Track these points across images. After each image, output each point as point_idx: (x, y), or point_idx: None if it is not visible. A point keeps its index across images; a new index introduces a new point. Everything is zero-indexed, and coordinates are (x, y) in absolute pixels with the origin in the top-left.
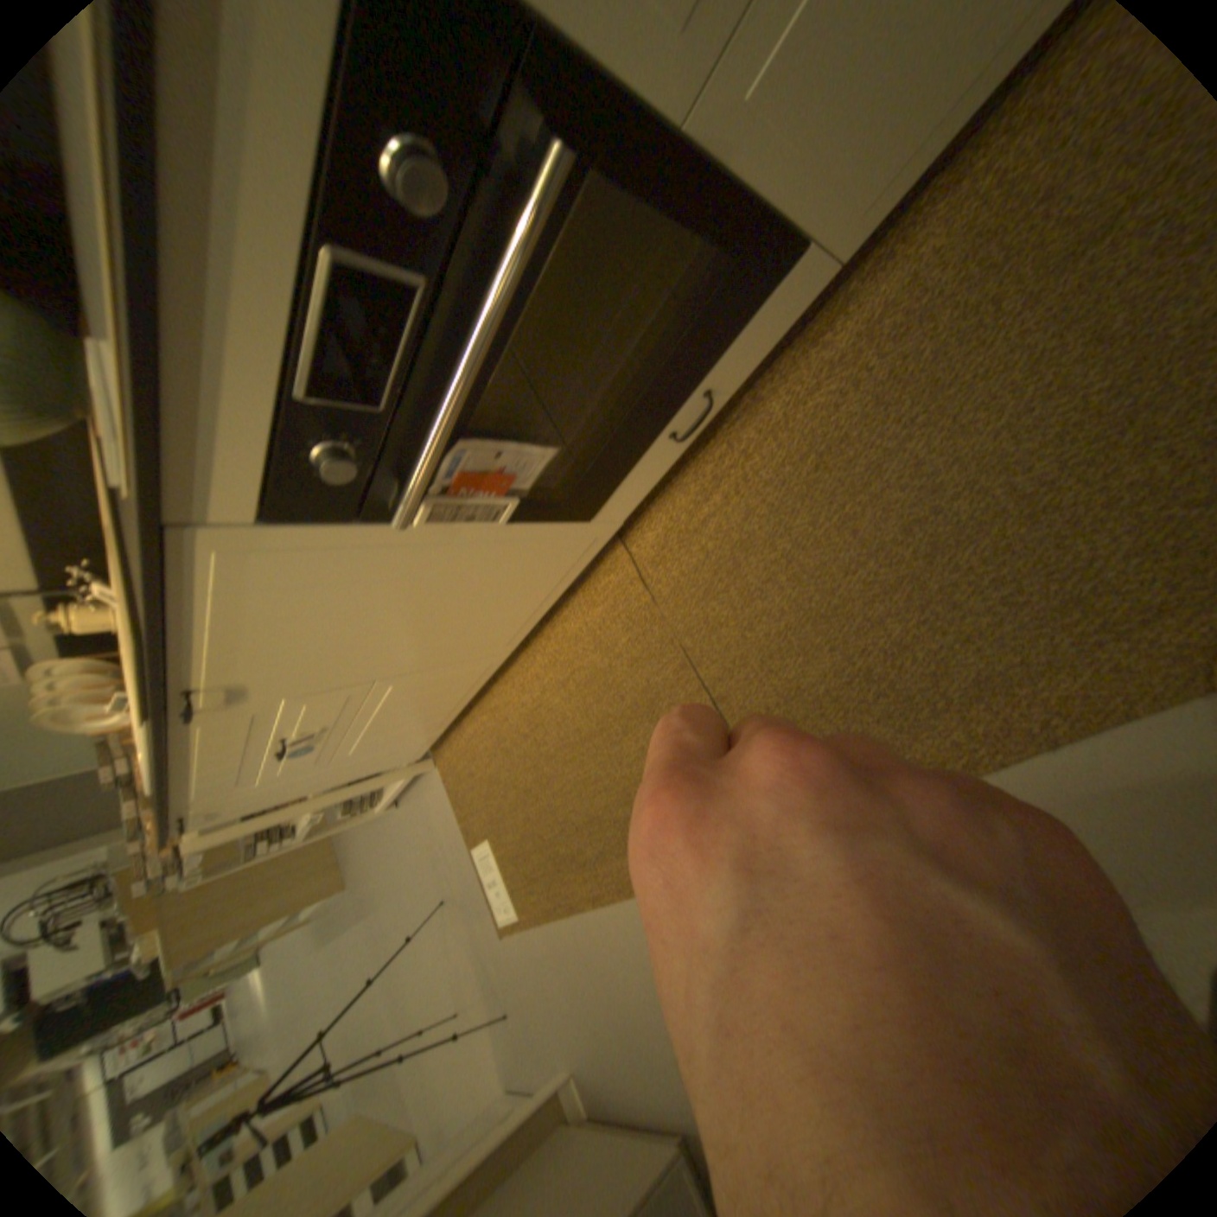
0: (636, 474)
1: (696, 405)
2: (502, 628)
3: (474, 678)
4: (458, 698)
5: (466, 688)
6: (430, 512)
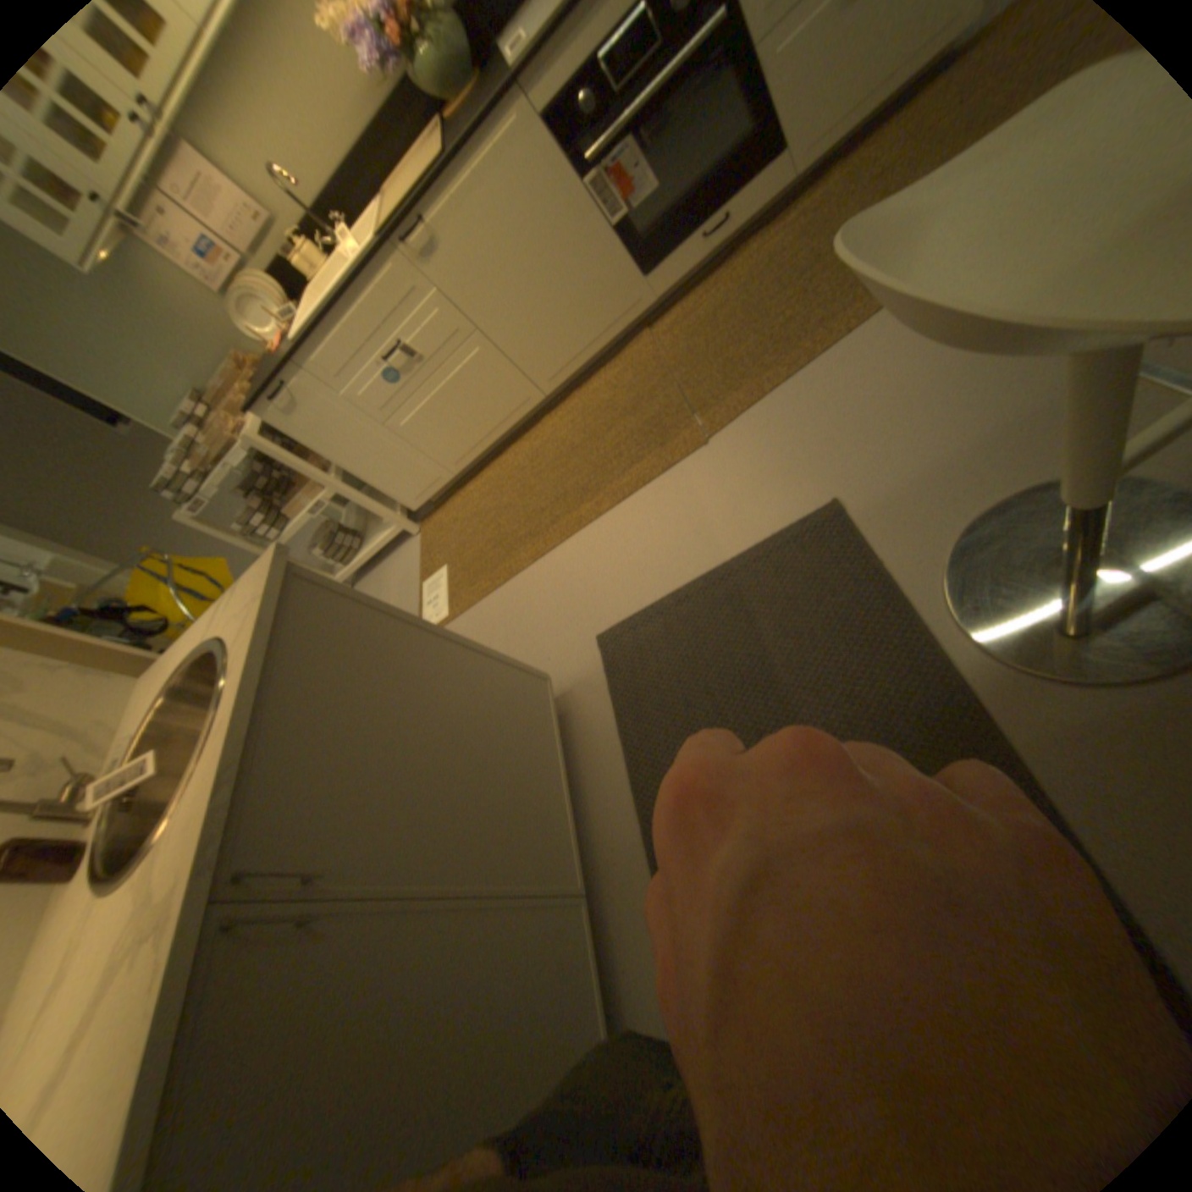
0: (680, 252)
1: (721, 215)
2: (559, 347)
3: (513, 404)
4: (491, 424)
5: (501, 415)
6: (594, 174)
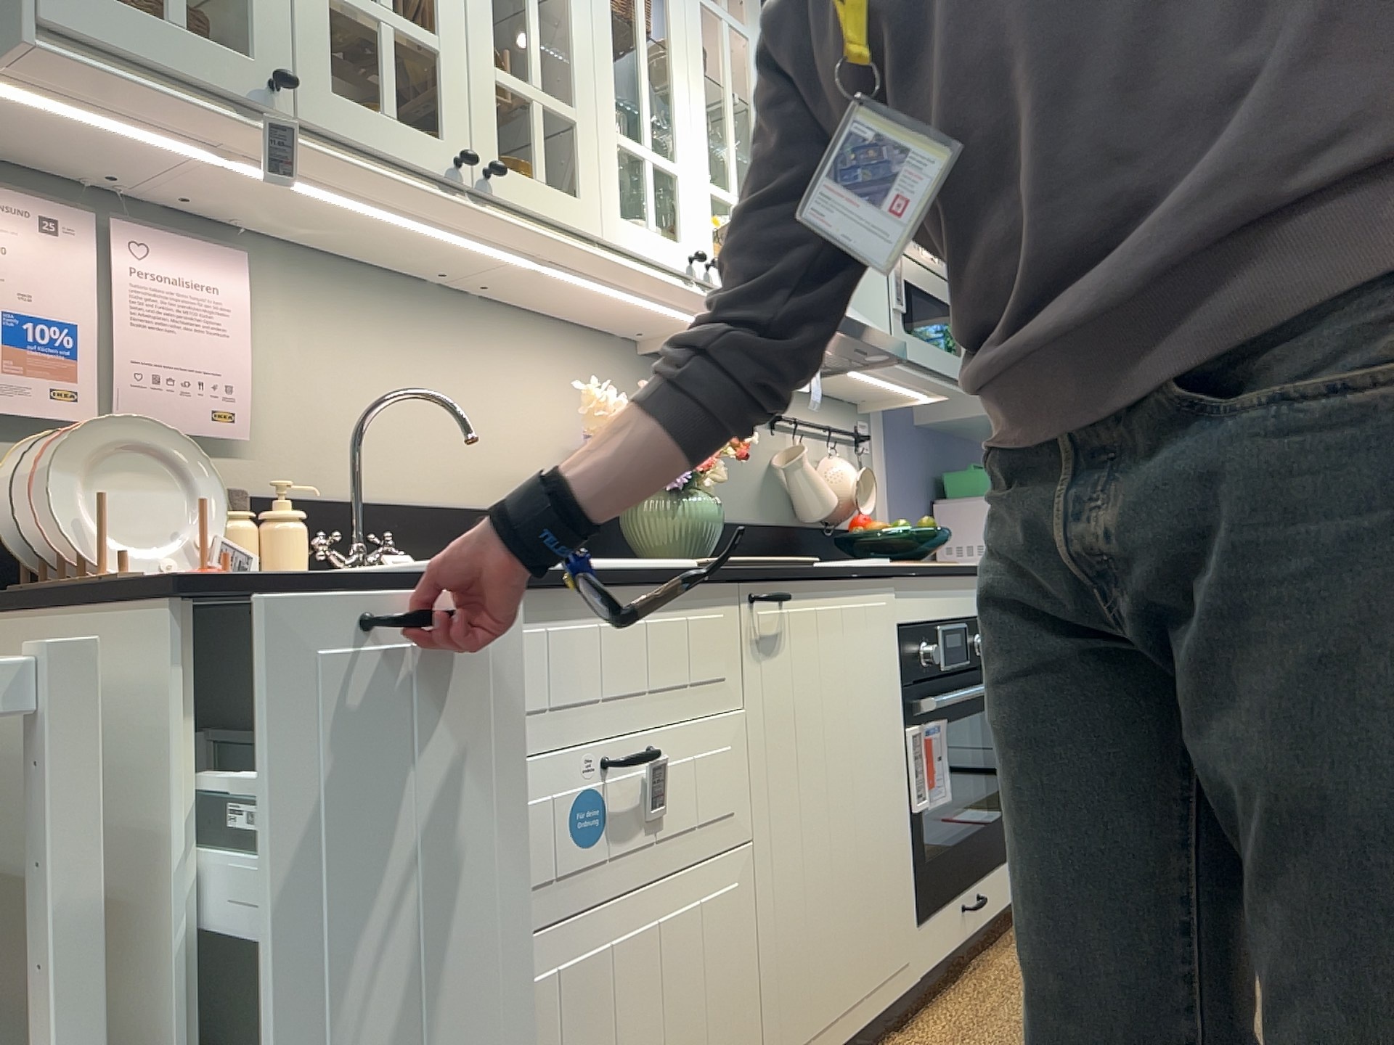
0: (945, 917)
1: (976, 896)
2: (818, 984)
3: None
4: None
5: None
6: (916, 733)
